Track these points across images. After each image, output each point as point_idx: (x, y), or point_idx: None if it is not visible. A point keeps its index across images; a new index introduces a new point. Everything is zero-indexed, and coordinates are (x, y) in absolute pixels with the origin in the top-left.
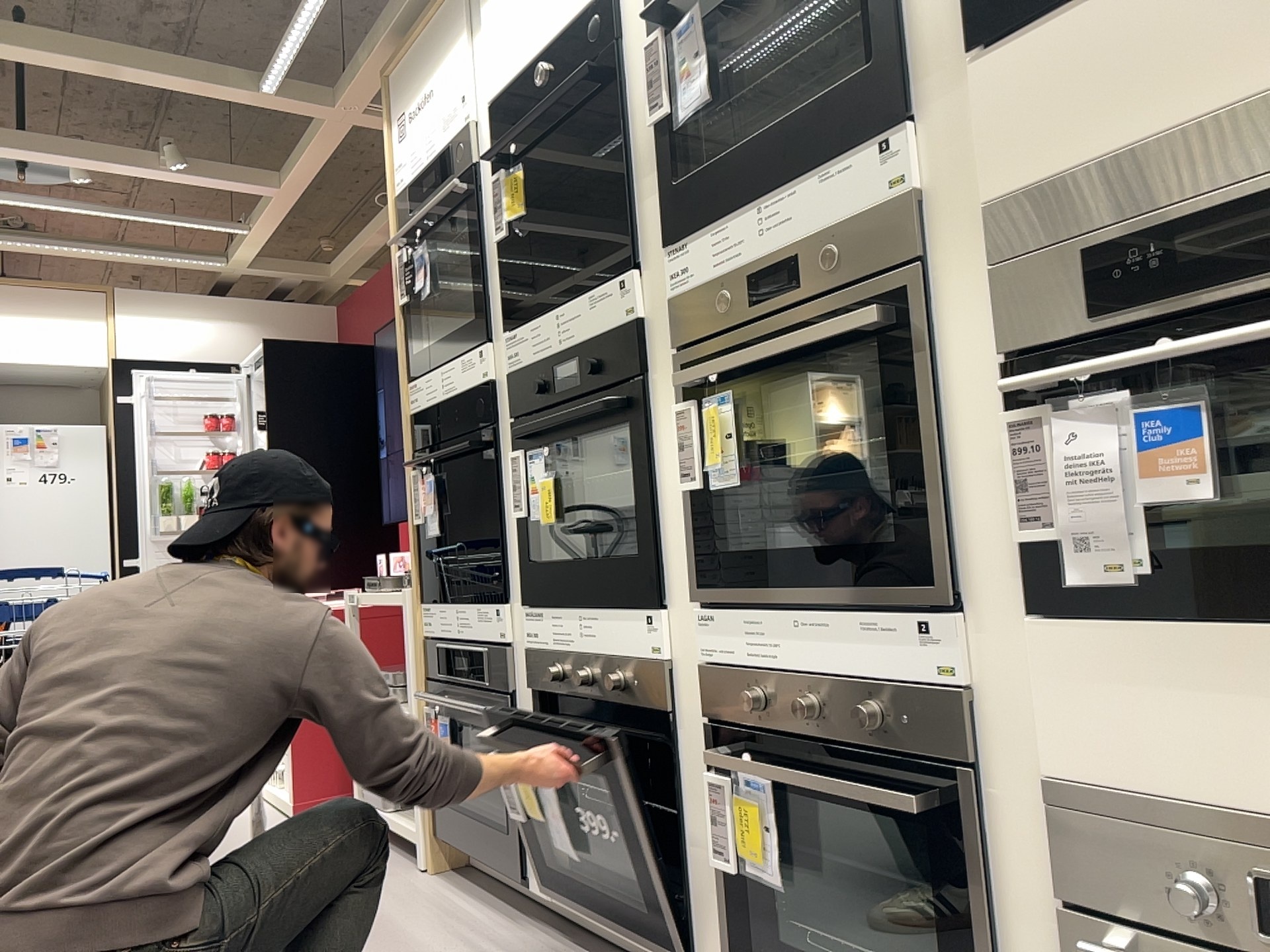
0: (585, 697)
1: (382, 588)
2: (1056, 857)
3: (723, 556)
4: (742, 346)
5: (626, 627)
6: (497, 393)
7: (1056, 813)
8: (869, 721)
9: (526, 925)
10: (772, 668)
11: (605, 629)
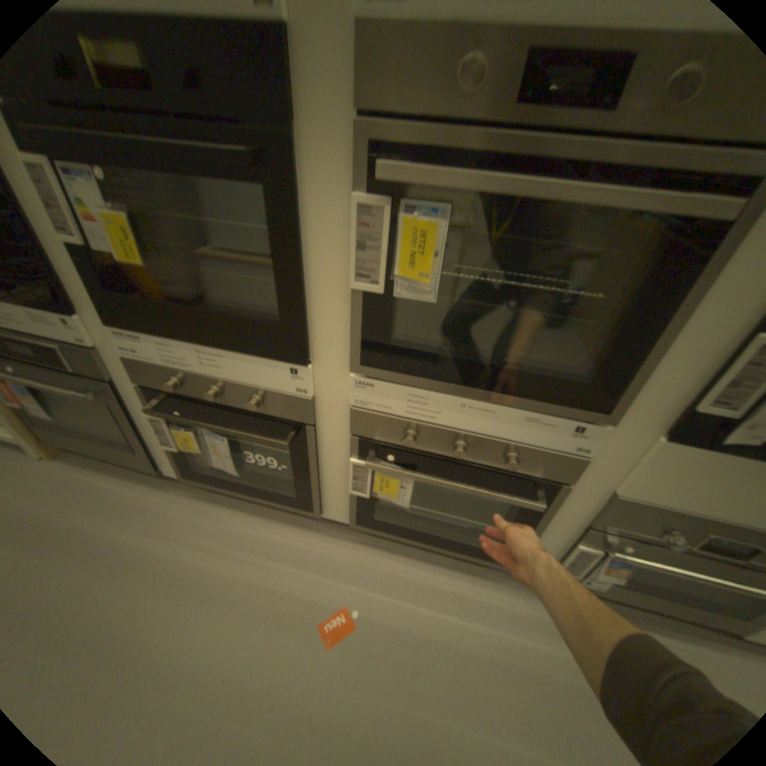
0: (213, 401)
1: None
2: (603, 518)
3: (394, 348)
4: (485, 158)
5: (263, 369)
6: None
7: (616, 508)
8: (518, 468)
9: (164, 487)
10: (428, 422)
11: (236, 366)
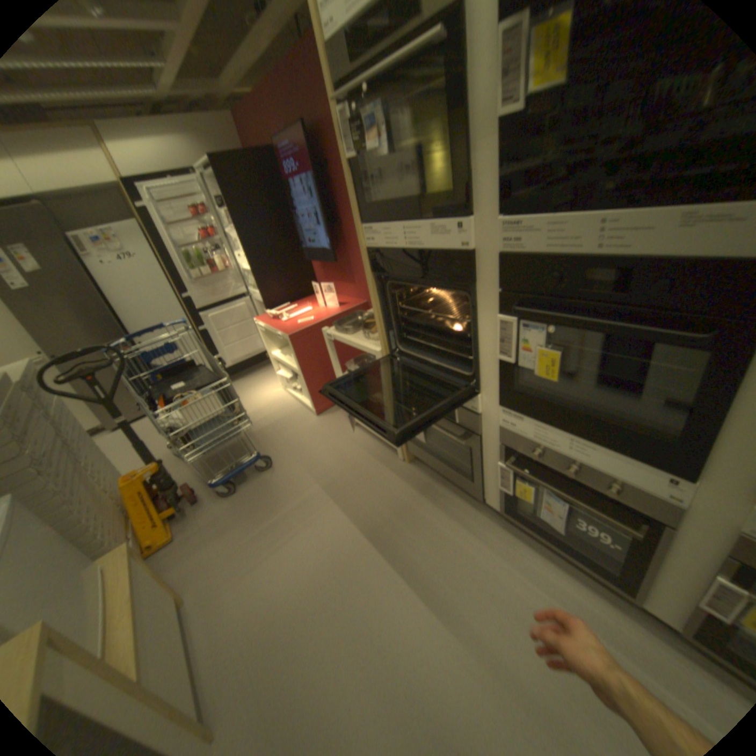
0: (567, 475)
1: (347, 334)
2: None
3: None
4: None
5: (637, 470)
6: (478, 263)
7: None
8: None
9: (481, 511)
10: None
11: (607, 460)
